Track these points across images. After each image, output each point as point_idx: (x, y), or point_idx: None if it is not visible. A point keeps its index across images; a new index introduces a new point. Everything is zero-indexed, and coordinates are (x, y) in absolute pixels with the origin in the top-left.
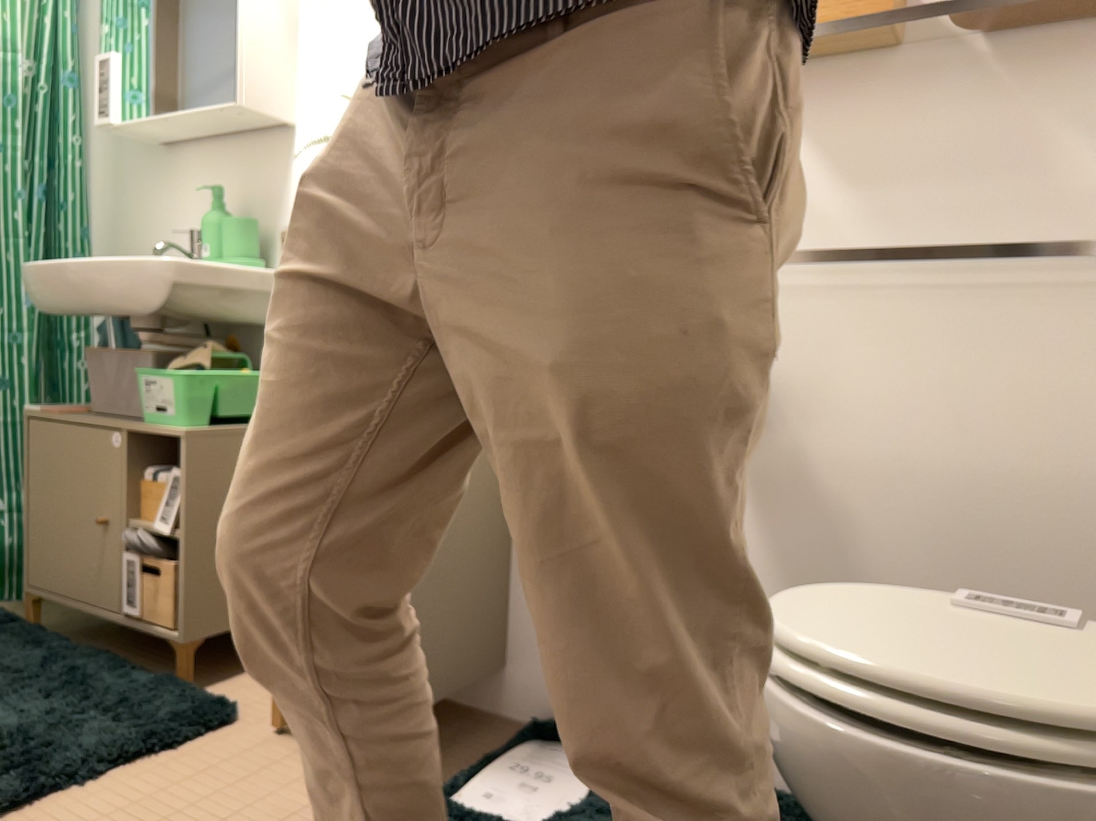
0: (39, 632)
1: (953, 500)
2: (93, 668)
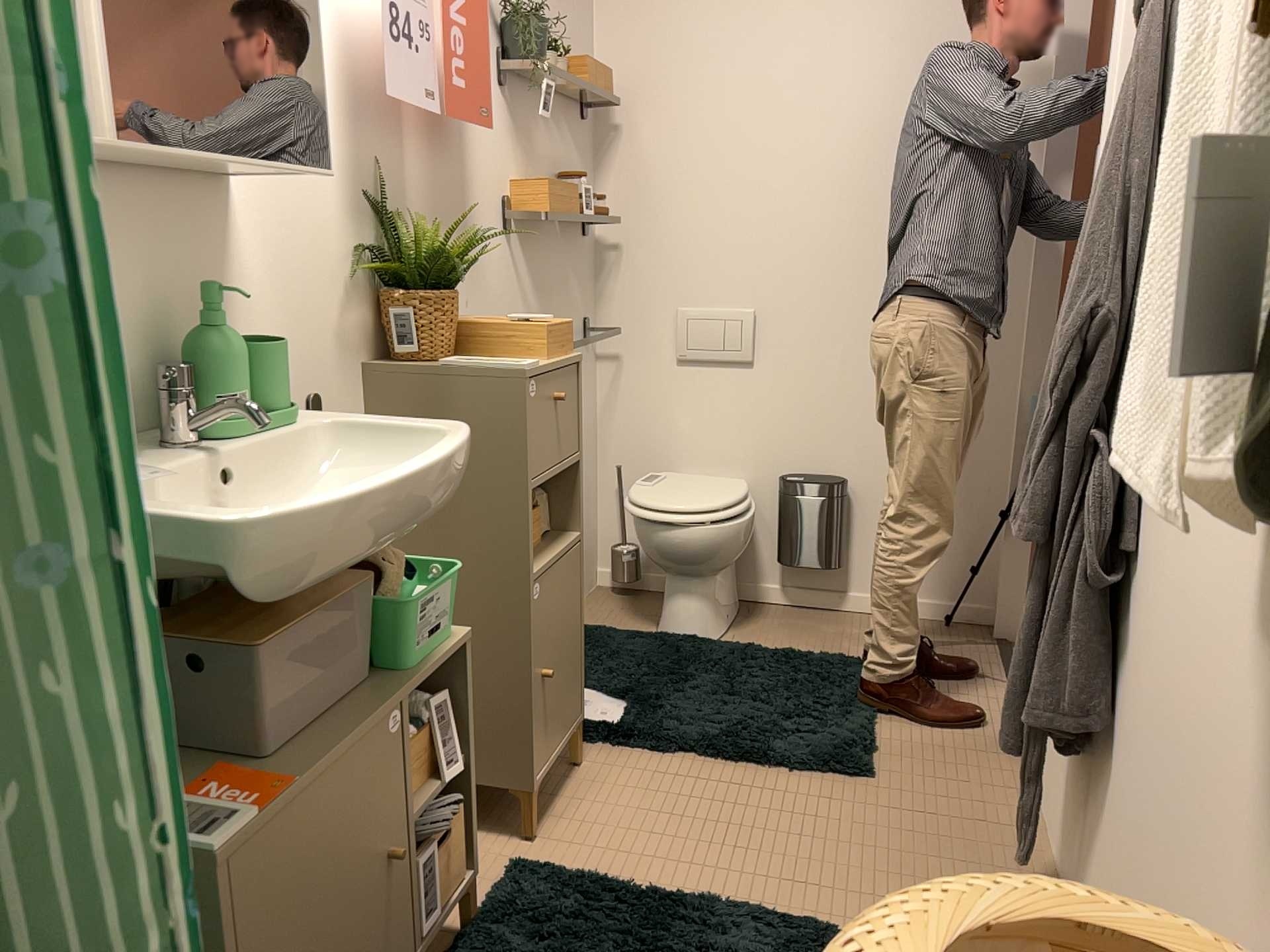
0: None
1: None
2: None
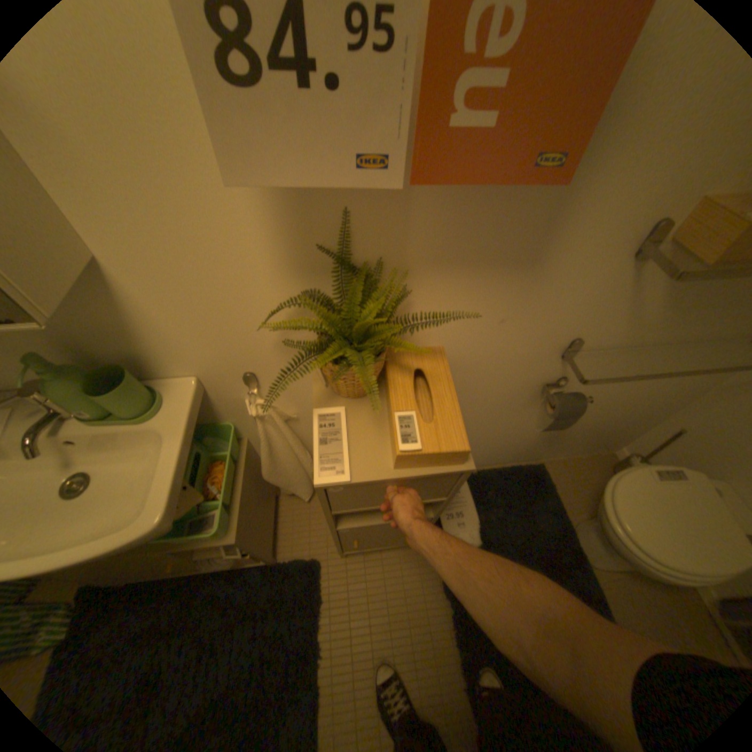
0: (140, 589)
1: (620, 402)
2: (217, 591)
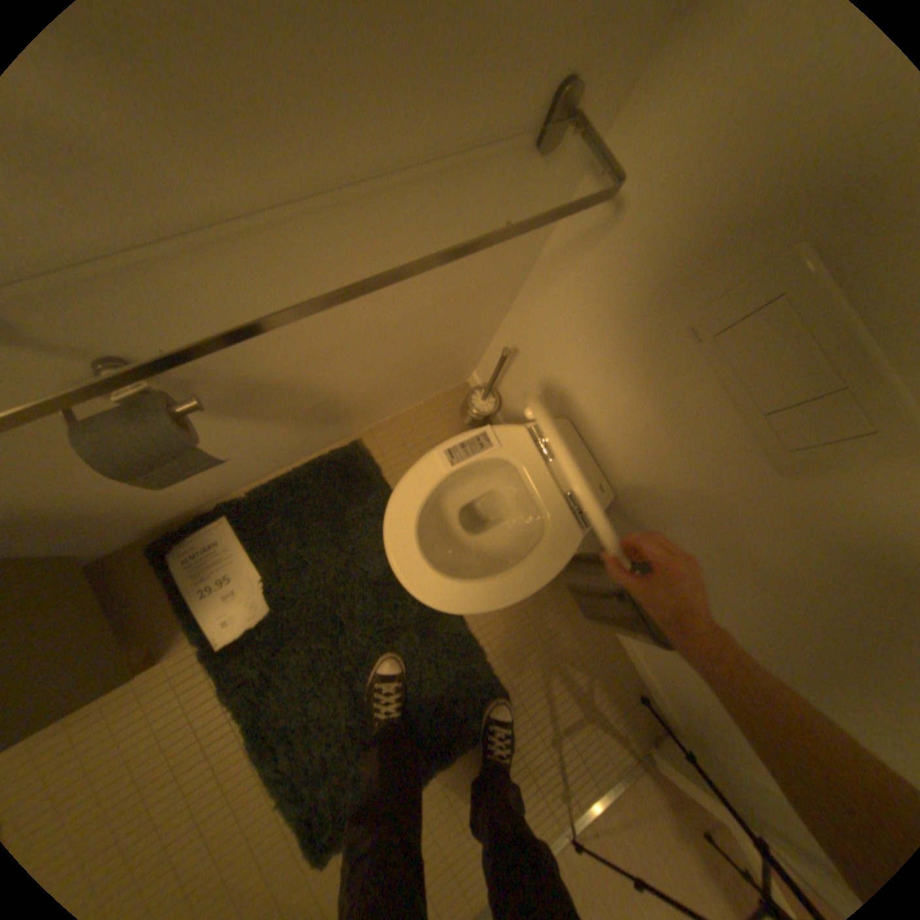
0: None
1: (372, 337)
2: None
